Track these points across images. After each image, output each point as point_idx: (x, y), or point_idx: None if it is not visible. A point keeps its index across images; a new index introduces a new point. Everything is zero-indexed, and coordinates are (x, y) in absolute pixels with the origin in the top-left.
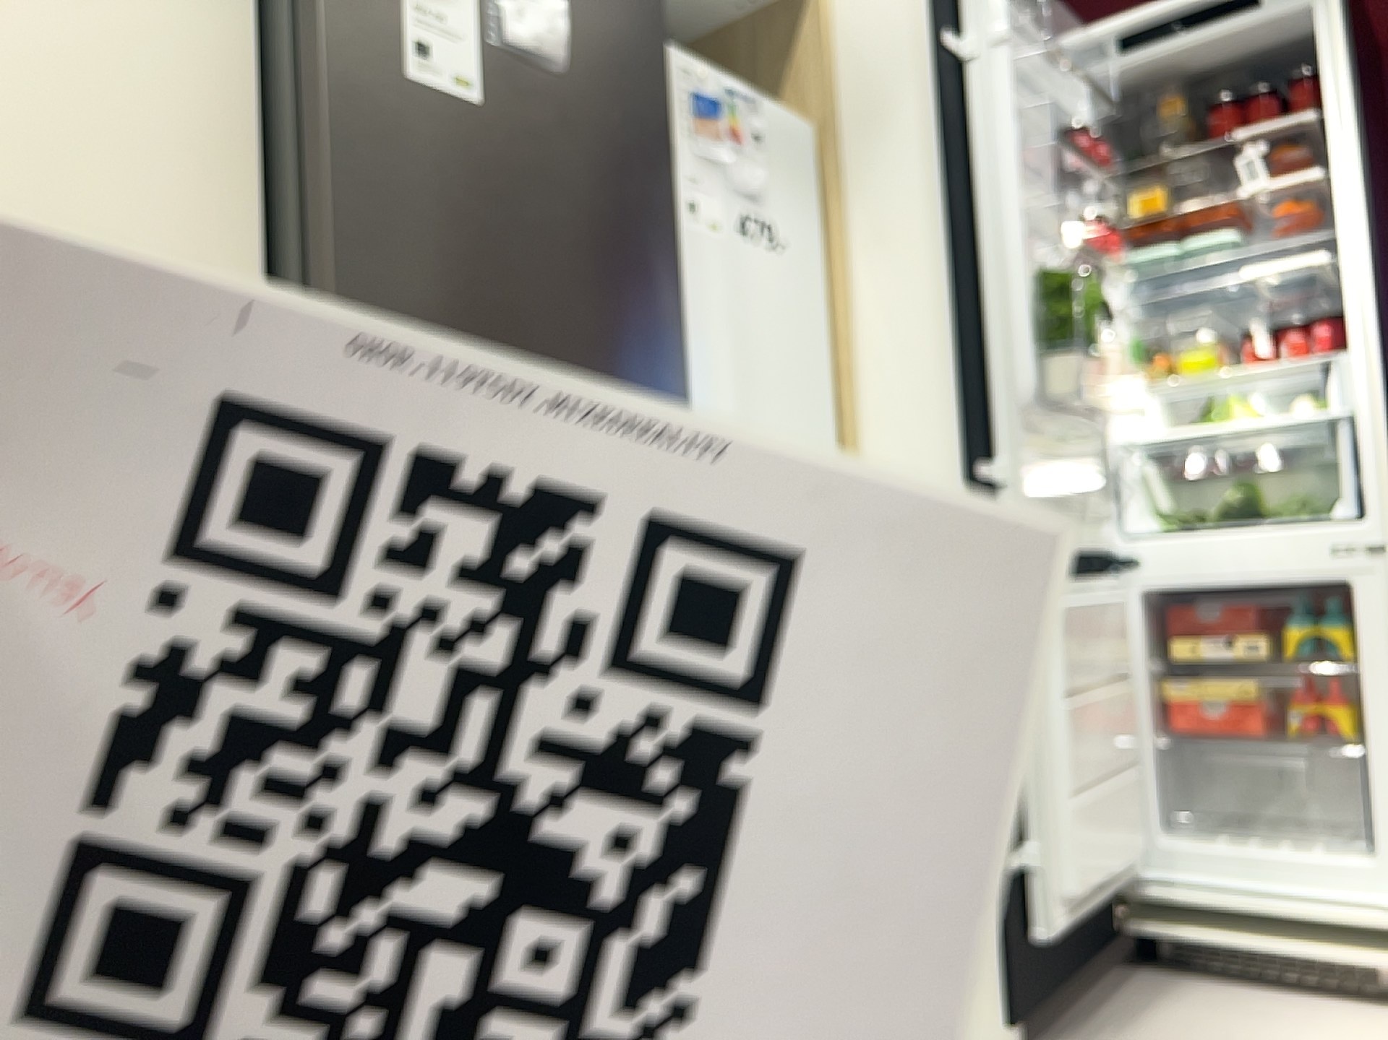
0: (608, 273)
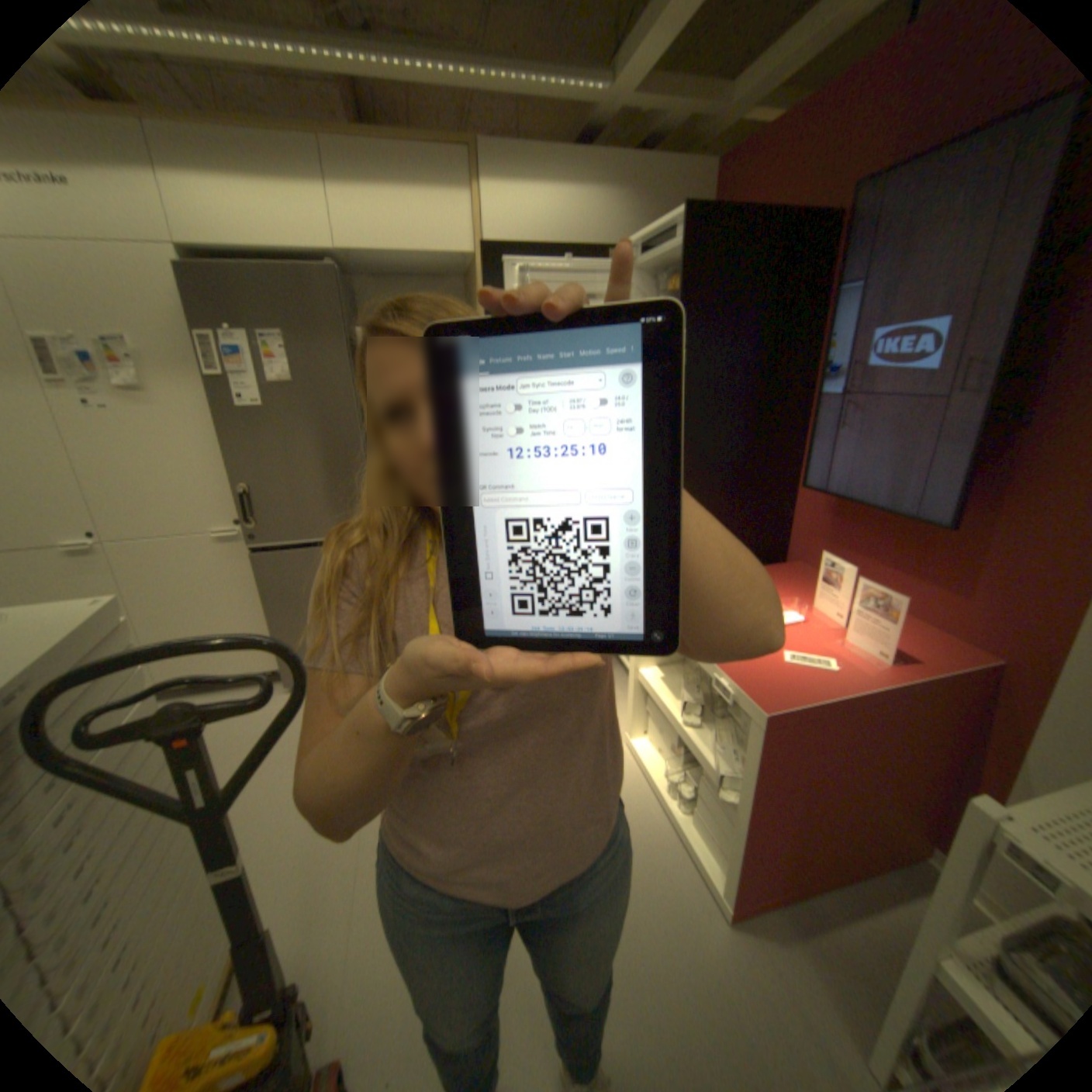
0: (323, 442)
